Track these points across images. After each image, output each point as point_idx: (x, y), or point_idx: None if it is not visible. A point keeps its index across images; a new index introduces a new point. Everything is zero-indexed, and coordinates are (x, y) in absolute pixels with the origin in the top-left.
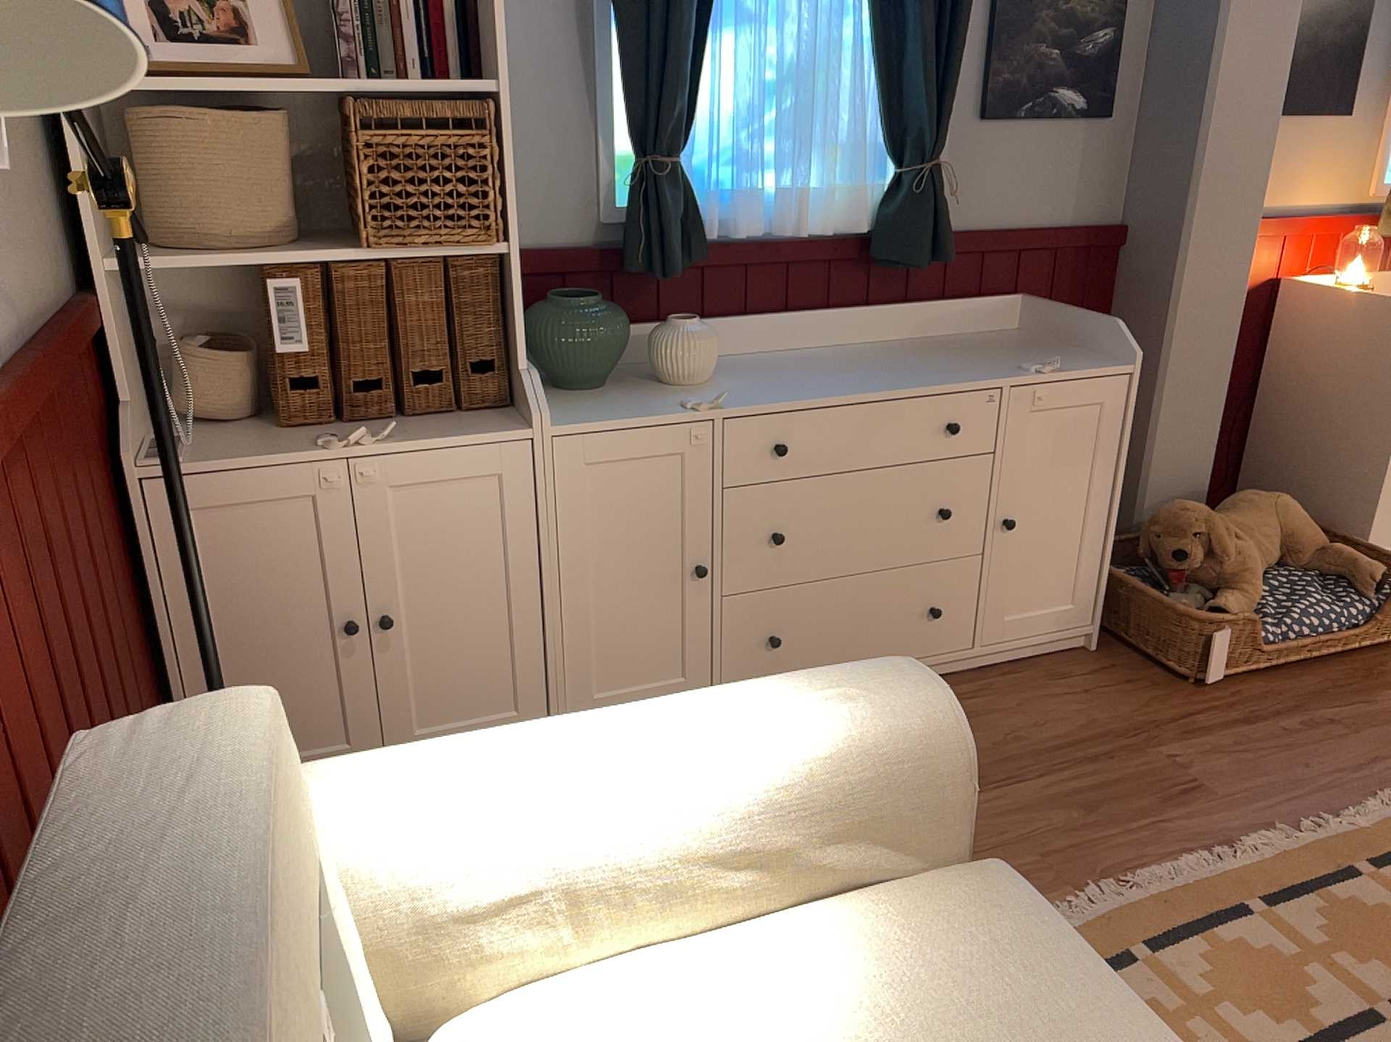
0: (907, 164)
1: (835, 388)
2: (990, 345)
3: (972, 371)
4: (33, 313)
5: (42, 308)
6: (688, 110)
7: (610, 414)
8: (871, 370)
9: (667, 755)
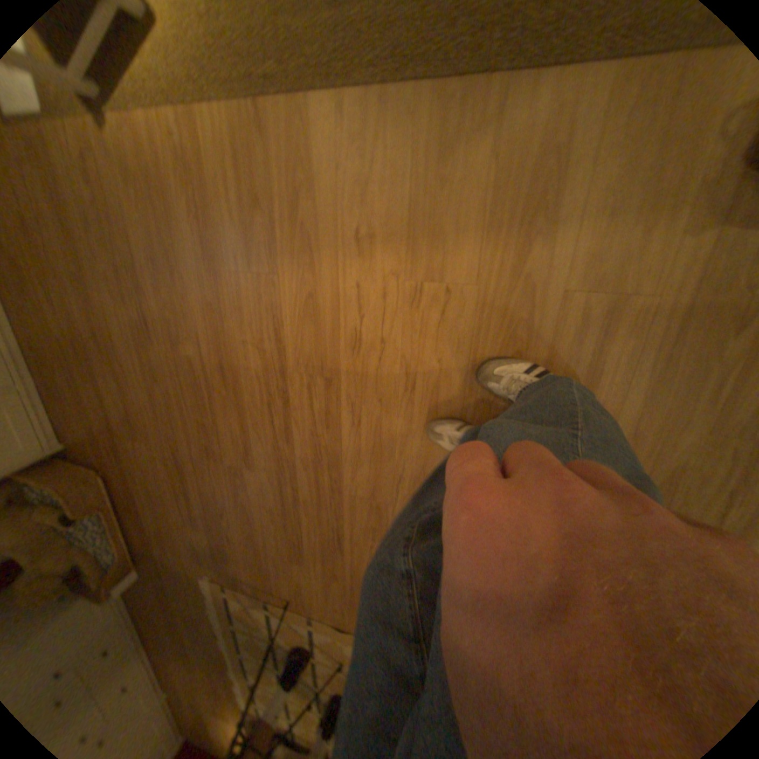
0: None
1: None
2: None
3: None
4: None
5: None
6: None
7: None
8: None
9: None
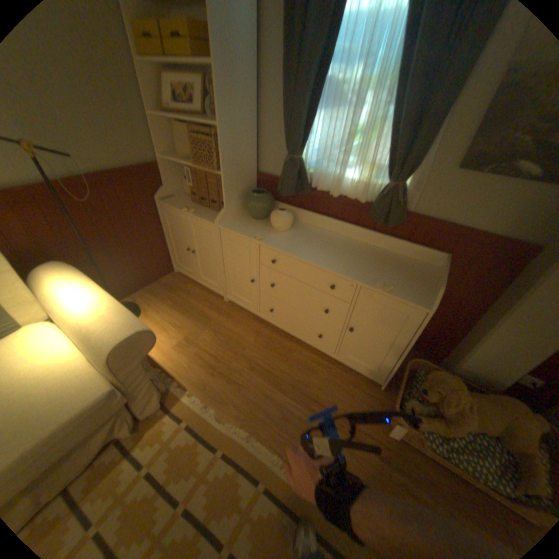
0: (391, 180)
1: (302, 252)
2: (401, 267)
3: (358, 272)
4: (115, 163)
5: (122, 162)
6: (301, 139)
7: (237, 228)
8: (331, 252)
9: (75, 308)
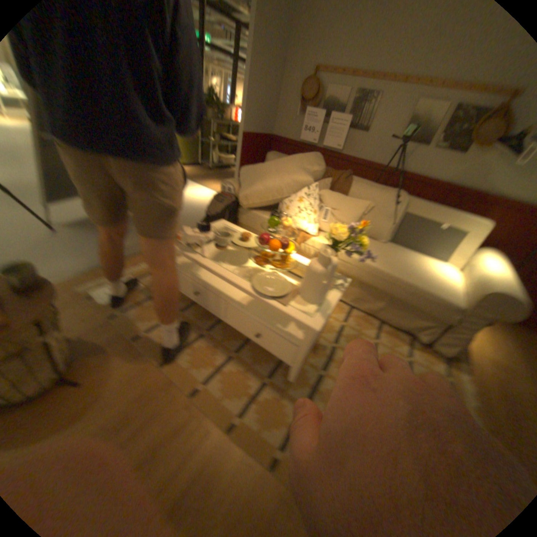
0: None
1: None
2: None
3: None
4: None
5: None
6: None
7: None
8: None
9: (493, 270)
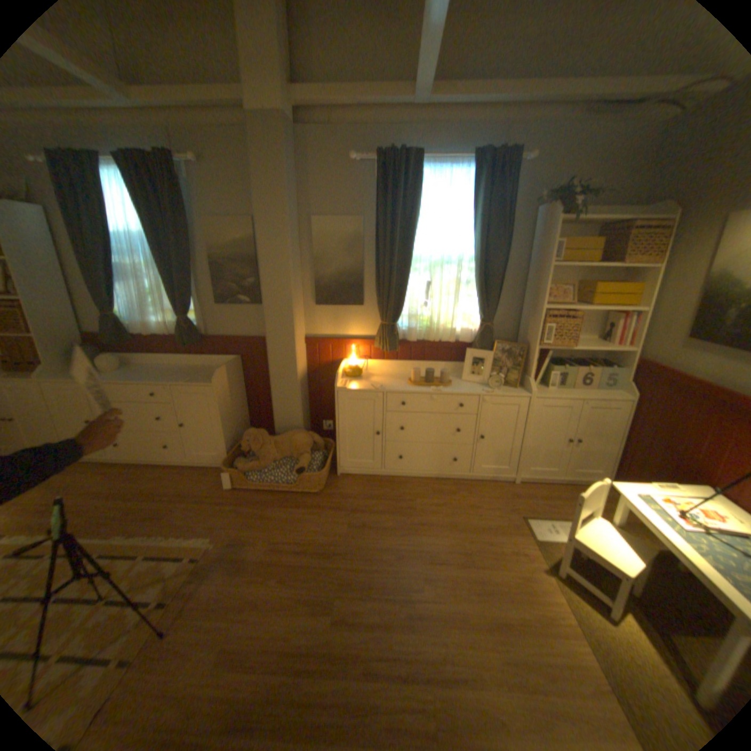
0: (177, 318)
1: (123, 379)
2: (207, 371)
3: (168, 379)
4: None
5: None
6: (104, 302)
7: (58, 379)
8: (151, 375)
9: None
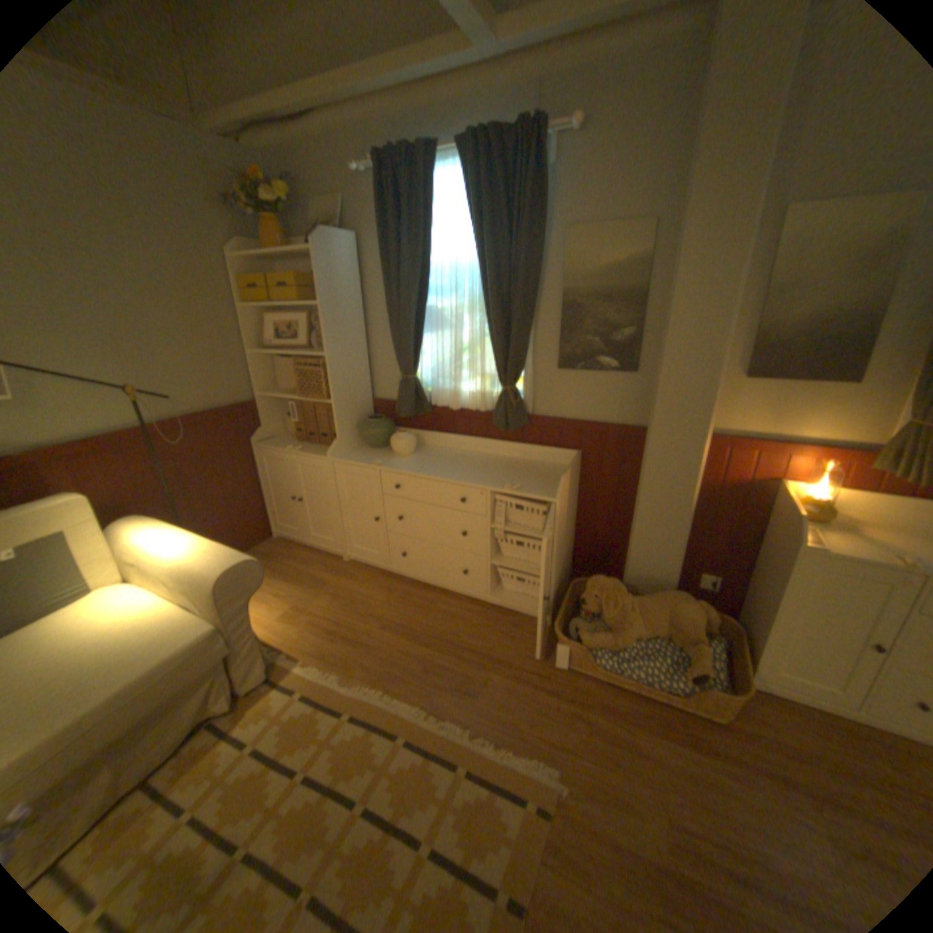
0: (501, 387)
1: (427, 470)
2: (534, 471)
3: (486, 479)
4: (209, 405)
5: (217, 404)
6: (411, 360)
7: (353, 459)
8: (459, 467)
9: (170, 550)
